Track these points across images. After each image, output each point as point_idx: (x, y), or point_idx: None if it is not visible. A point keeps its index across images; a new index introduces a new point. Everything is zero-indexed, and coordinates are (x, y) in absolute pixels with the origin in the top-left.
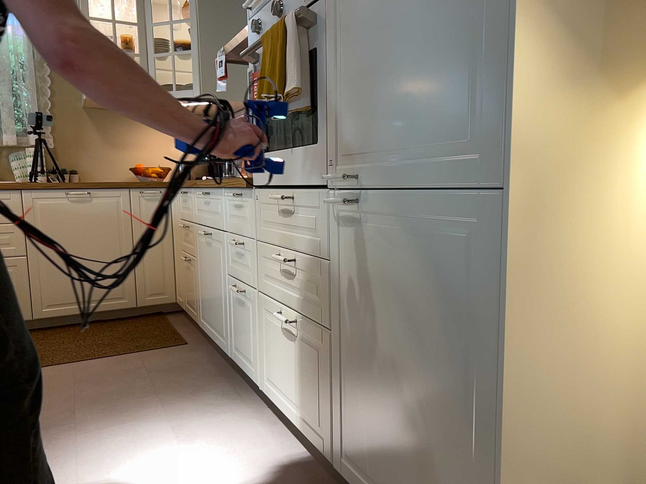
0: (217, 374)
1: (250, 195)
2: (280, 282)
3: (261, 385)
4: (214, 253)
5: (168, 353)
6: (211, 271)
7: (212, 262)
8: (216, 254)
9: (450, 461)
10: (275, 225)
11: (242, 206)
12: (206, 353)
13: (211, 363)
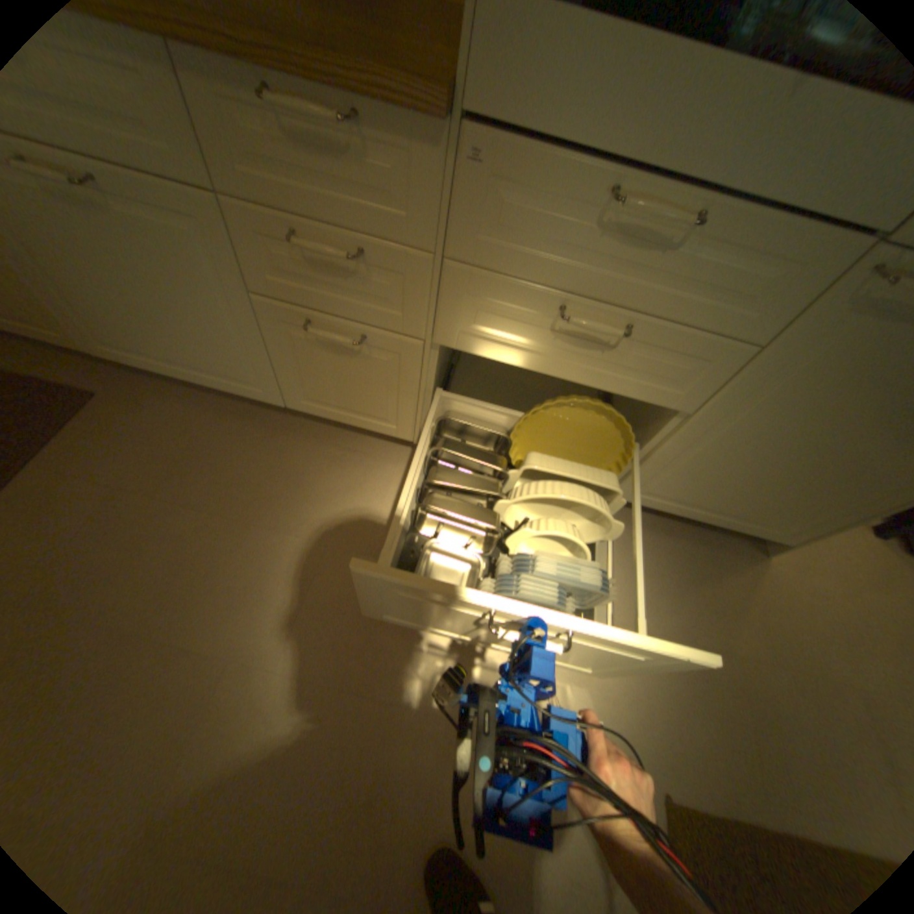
0: (256, 428)
1: (419, 130)
2: (538, 340)
3: (412, 436)
4: (134, 231)
5: (89, 430)
6: (129, 268)
7: (128, 250)
8: (159, 238)
9: (837, 493)
10: (562, 244)
11: (351, 147)
12: (164, 396)
13: (210, 412)
